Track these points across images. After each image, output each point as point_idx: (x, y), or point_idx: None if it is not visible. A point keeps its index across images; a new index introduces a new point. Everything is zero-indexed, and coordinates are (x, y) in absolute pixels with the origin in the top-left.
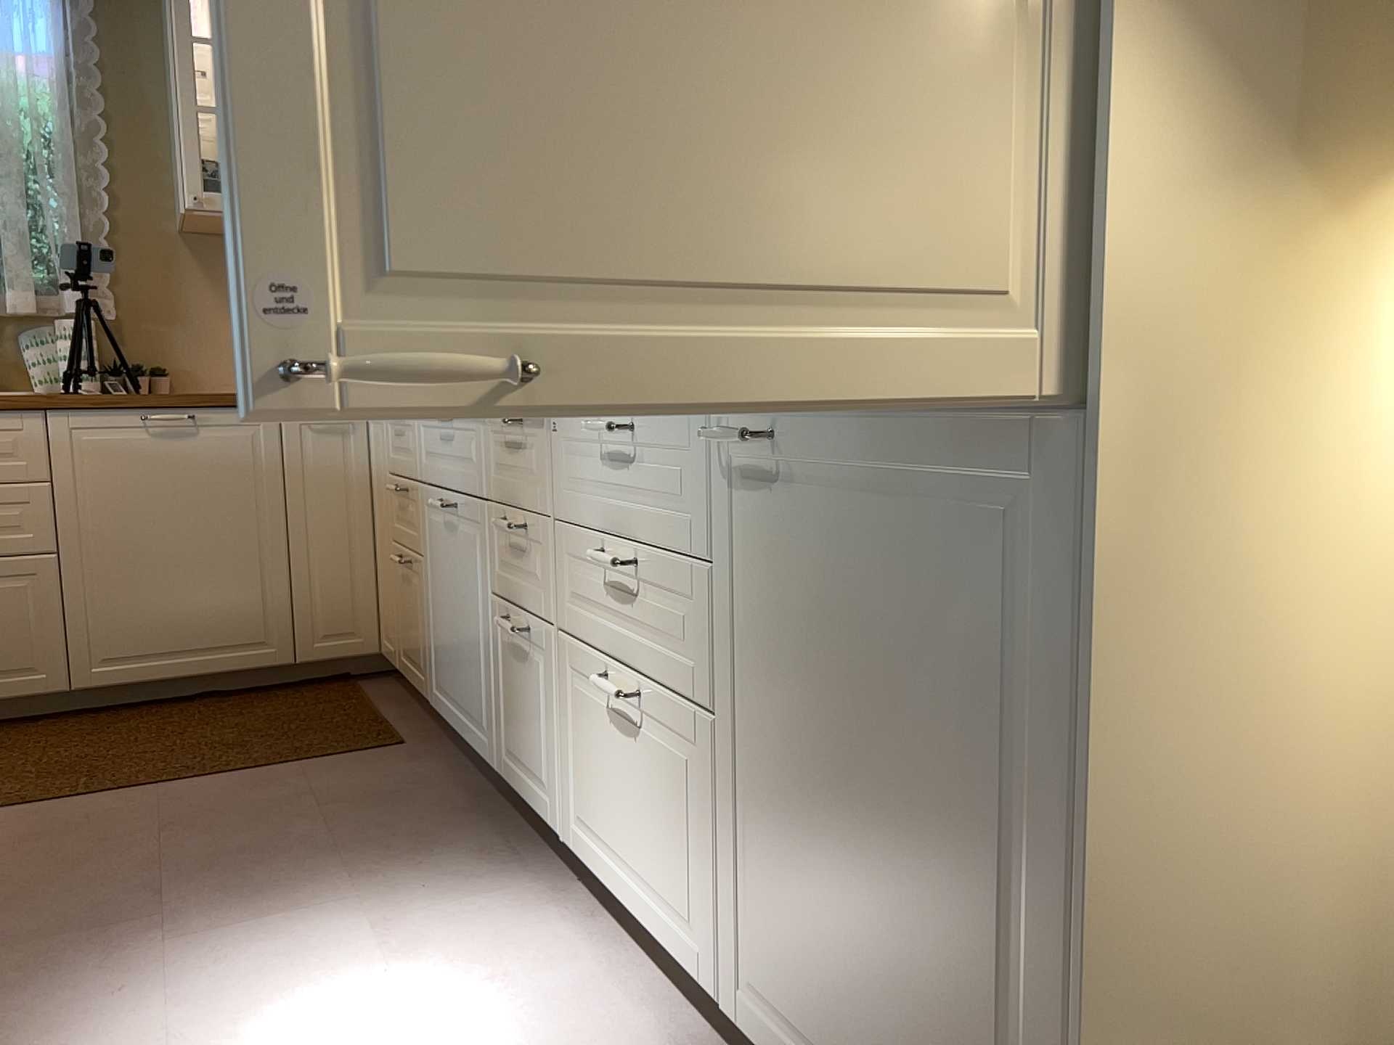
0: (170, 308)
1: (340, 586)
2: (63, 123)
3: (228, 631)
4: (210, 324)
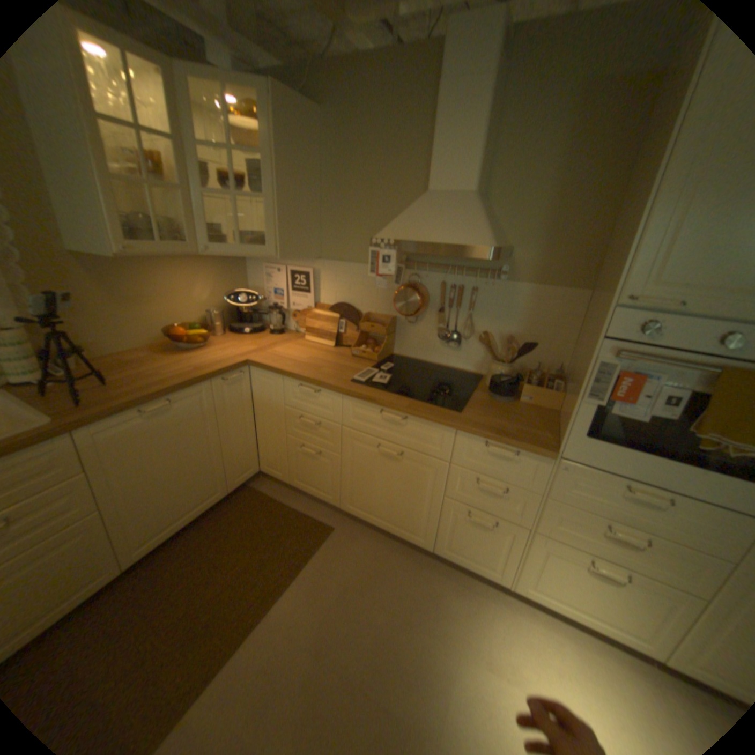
0: (73, 306)
1: (244, 452)
2: None
3: (200, 497)
4: (103, 312)
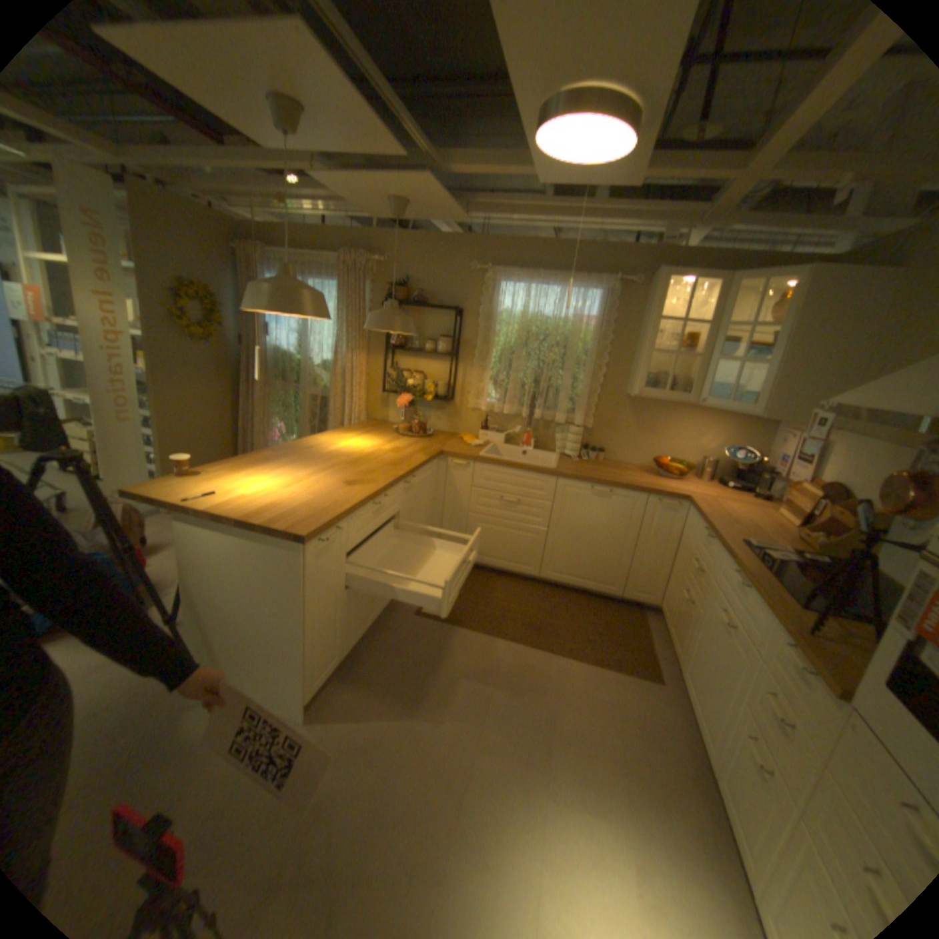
0: (613, 424)
1: (652, 575)
2: (593, 347)
3: (600, 576)
4: (627, 433)
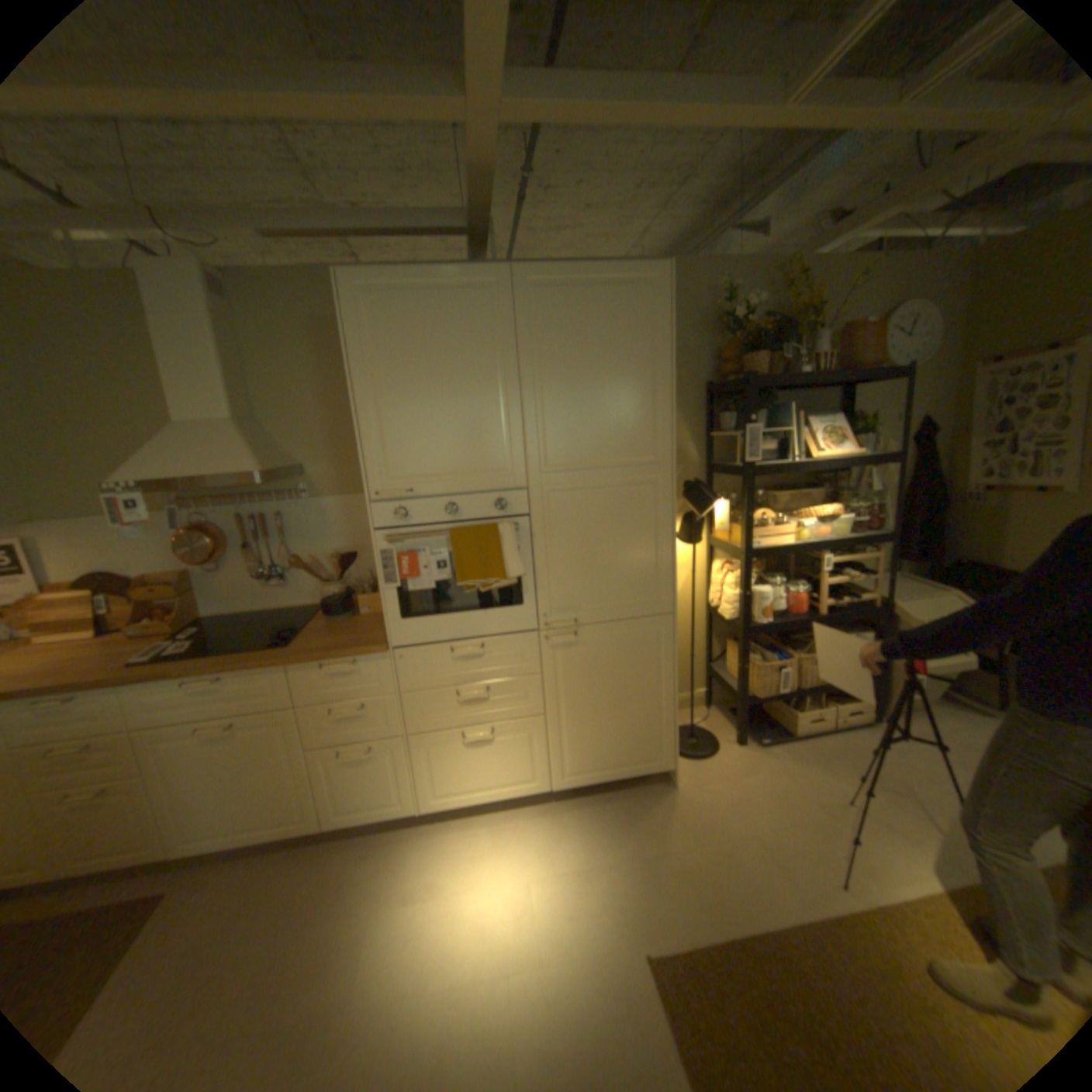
0: None
1: None
2: None
3: None
4: None
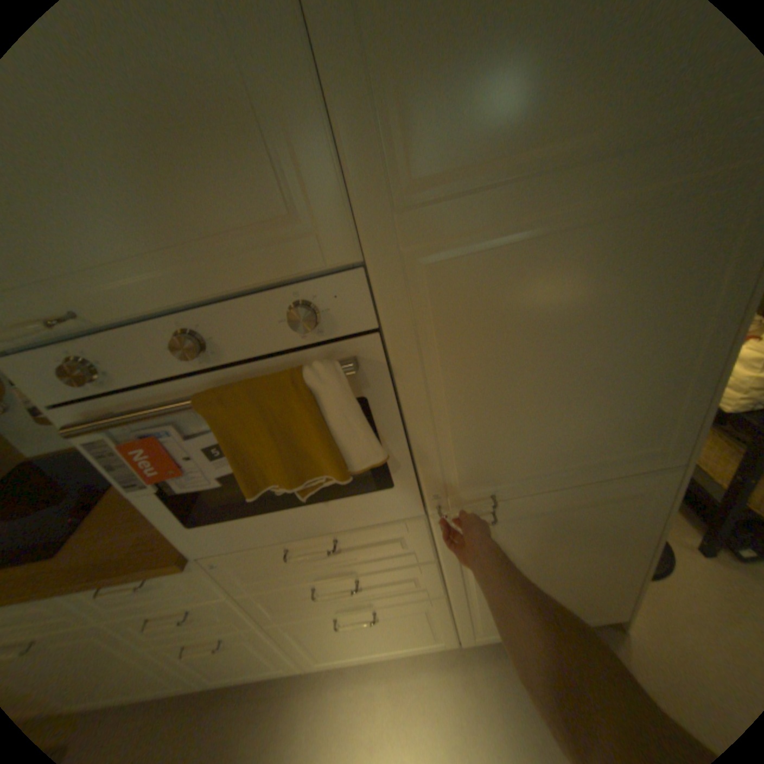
0: None
1: None
2: None
3: None
4: None
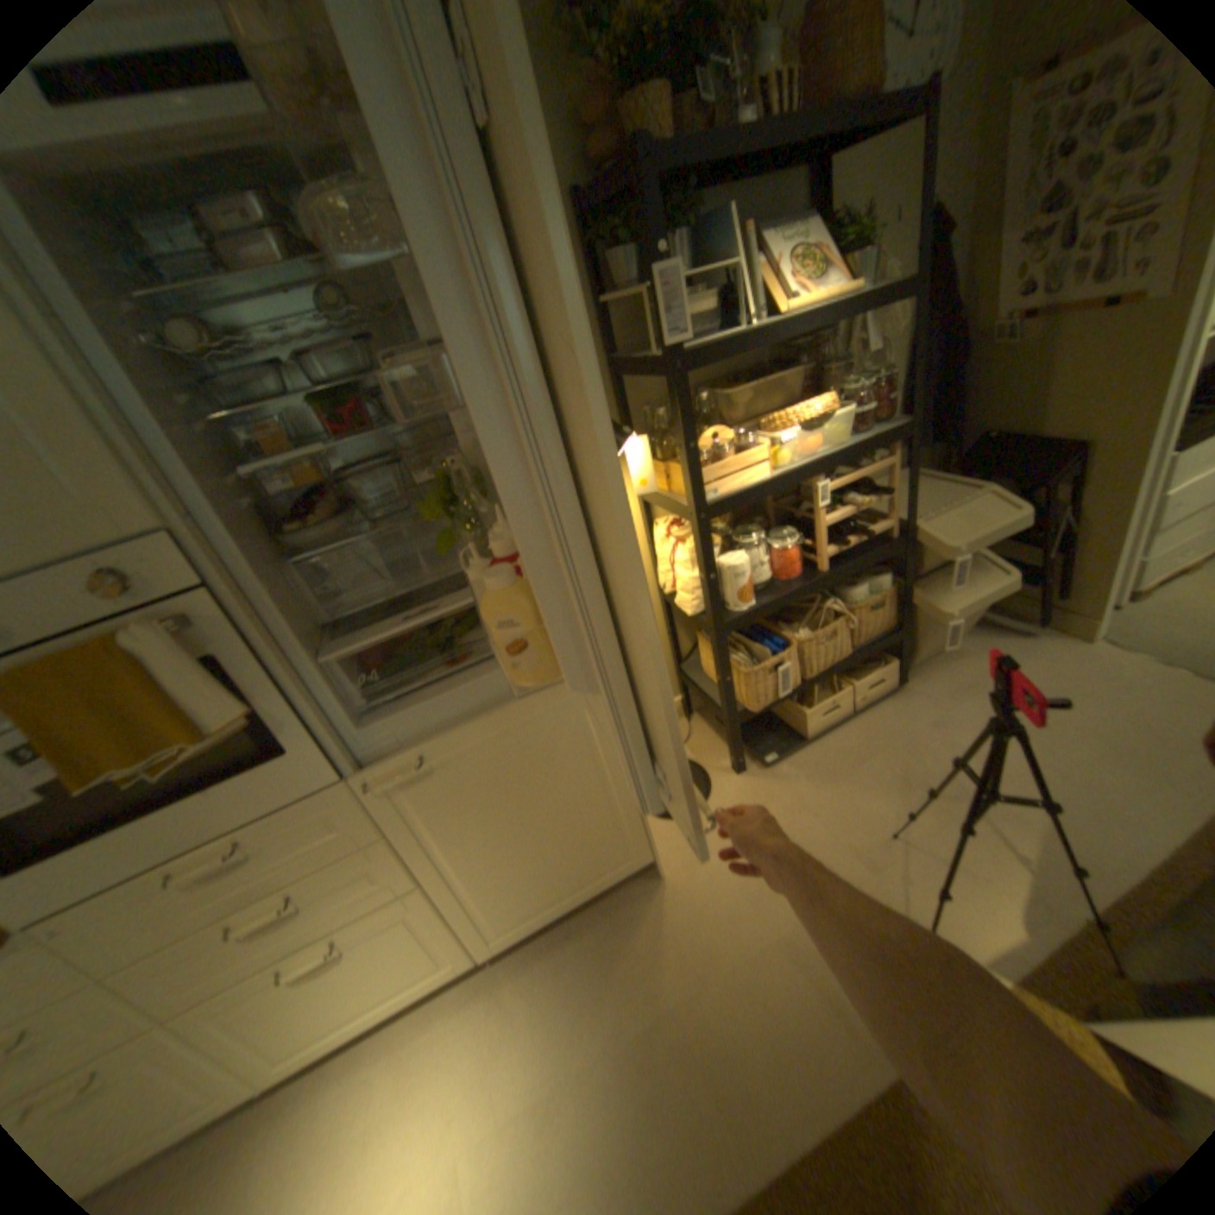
0: None
1: None
2: None
3: None
4: None
